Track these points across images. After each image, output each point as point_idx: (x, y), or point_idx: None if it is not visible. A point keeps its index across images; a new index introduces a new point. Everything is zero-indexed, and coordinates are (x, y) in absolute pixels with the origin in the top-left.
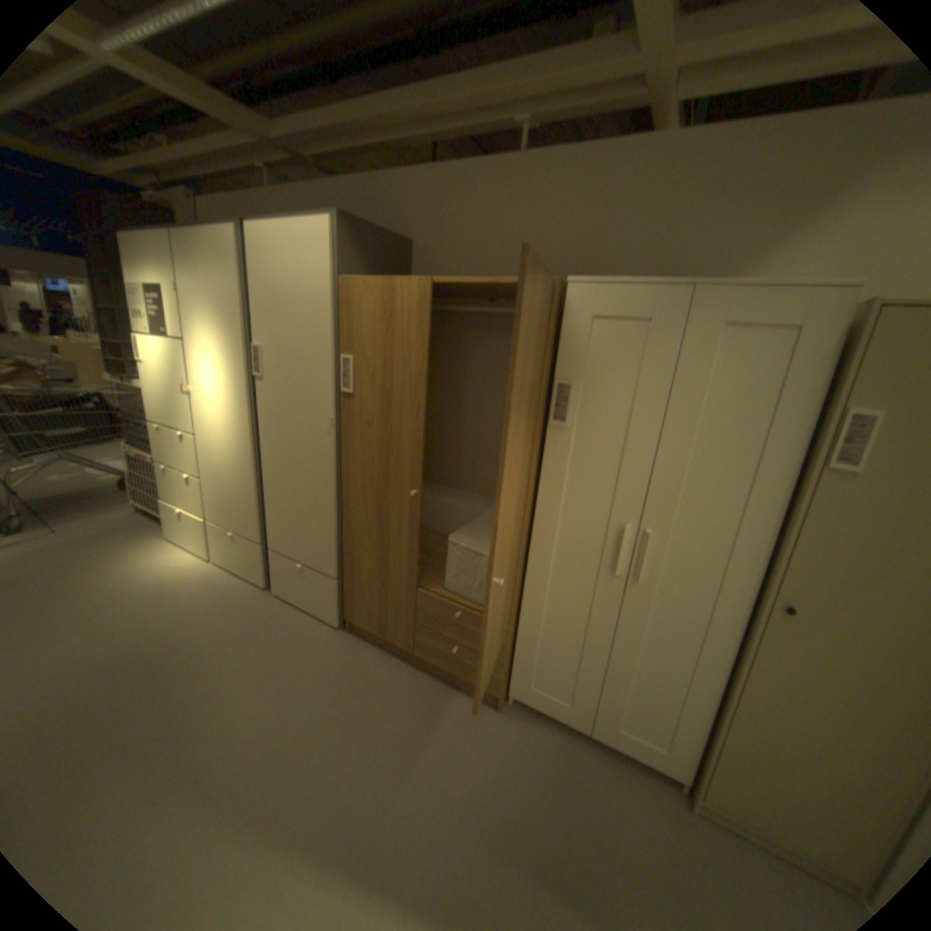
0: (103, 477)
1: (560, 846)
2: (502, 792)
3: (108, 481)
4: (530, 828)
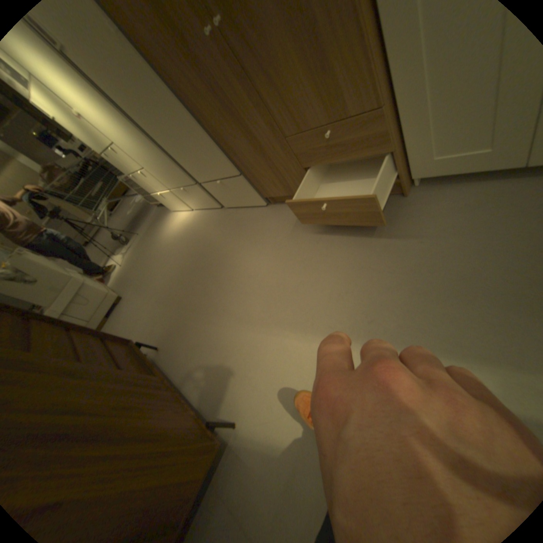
0: (142, 200)
1: (504, 270)
2: (427, 250)
3: (144, 201)
4: (464, 267)
